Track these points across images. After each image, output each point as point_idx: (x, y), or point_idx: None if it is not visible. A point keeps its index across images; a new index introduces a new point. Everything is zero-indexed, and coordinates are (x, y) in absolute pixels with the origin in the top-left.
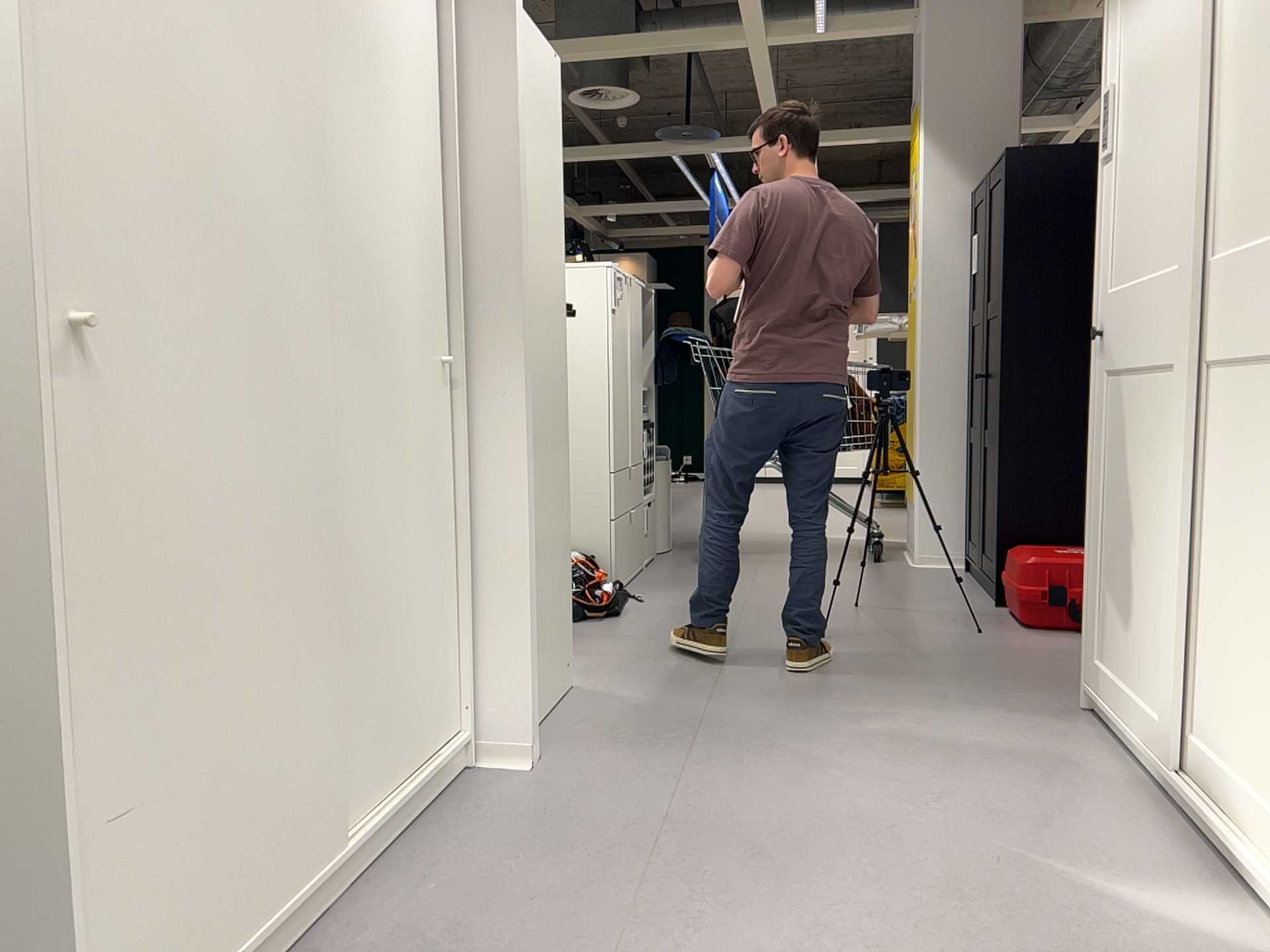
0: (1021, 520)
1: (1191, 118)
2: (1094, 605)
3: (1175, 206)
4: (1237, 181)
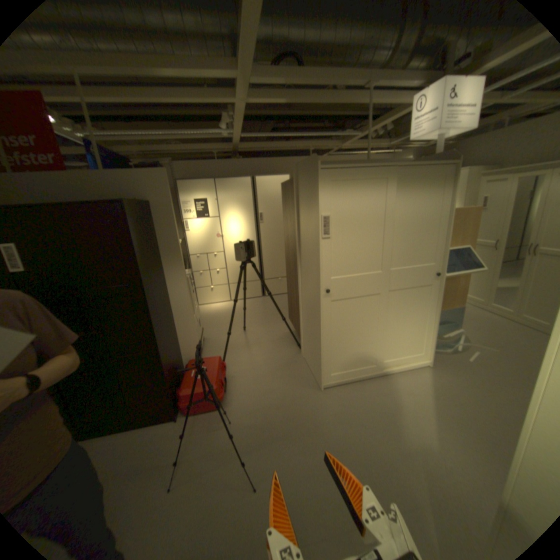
0: (170, 380)
1: (391, 238)
2: (331, 361)
3: (381, 257)
4: (402, 253)
